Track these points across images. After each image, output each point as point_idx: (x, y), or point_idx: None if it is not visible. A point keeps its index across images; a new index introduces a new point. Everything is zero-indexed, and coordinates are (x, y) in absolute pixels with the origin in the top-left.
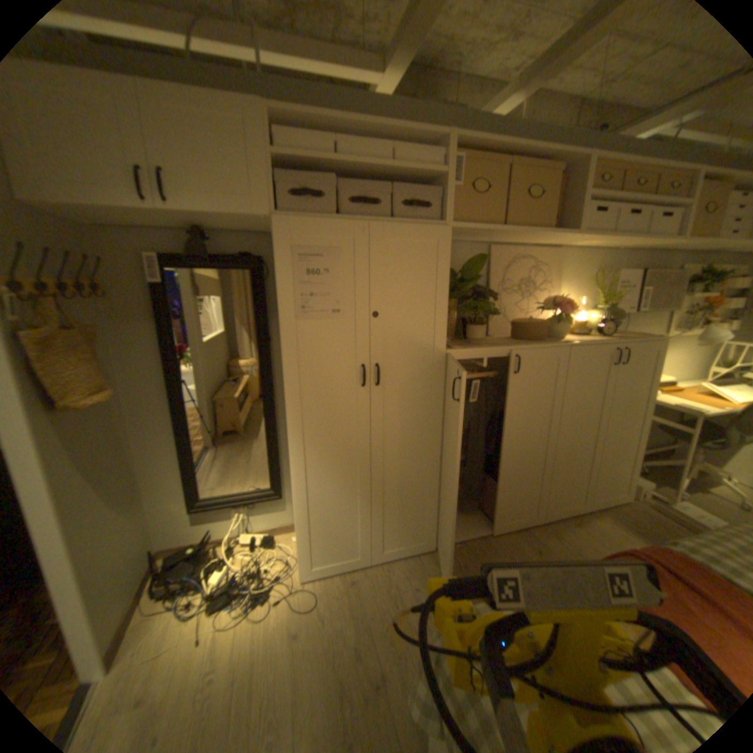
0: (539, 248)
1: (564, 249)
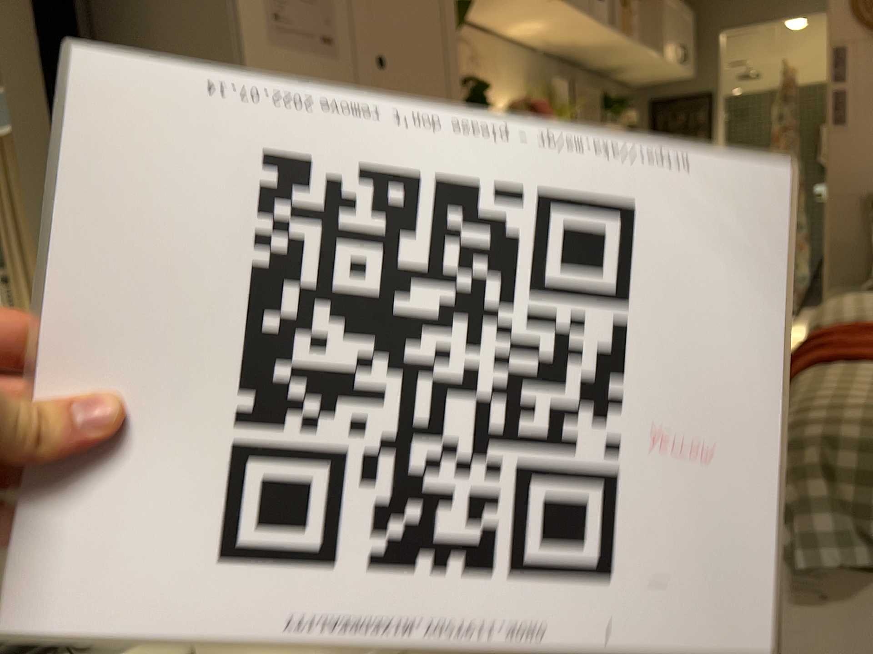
0: (471, 29)
1: (493, 39)
